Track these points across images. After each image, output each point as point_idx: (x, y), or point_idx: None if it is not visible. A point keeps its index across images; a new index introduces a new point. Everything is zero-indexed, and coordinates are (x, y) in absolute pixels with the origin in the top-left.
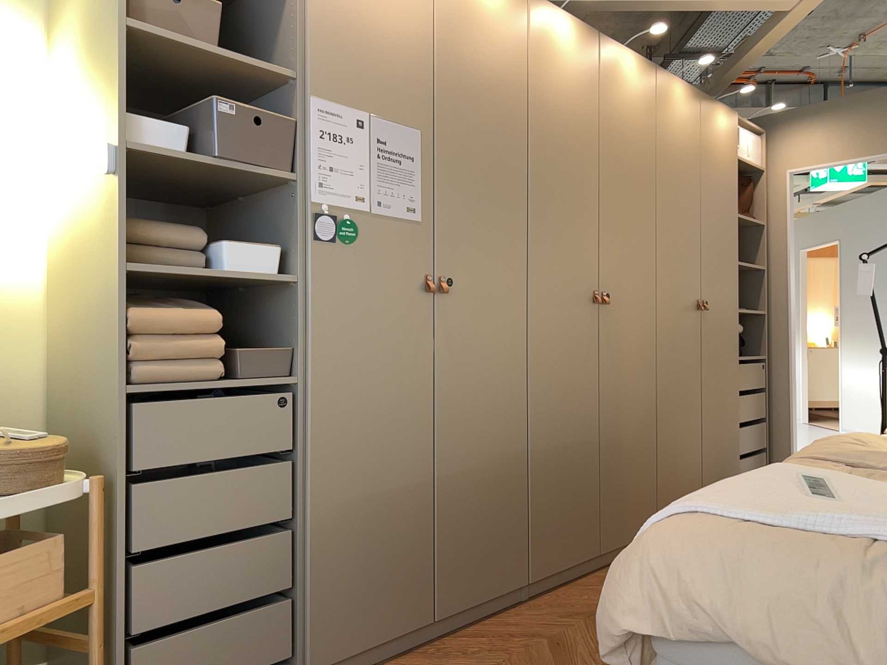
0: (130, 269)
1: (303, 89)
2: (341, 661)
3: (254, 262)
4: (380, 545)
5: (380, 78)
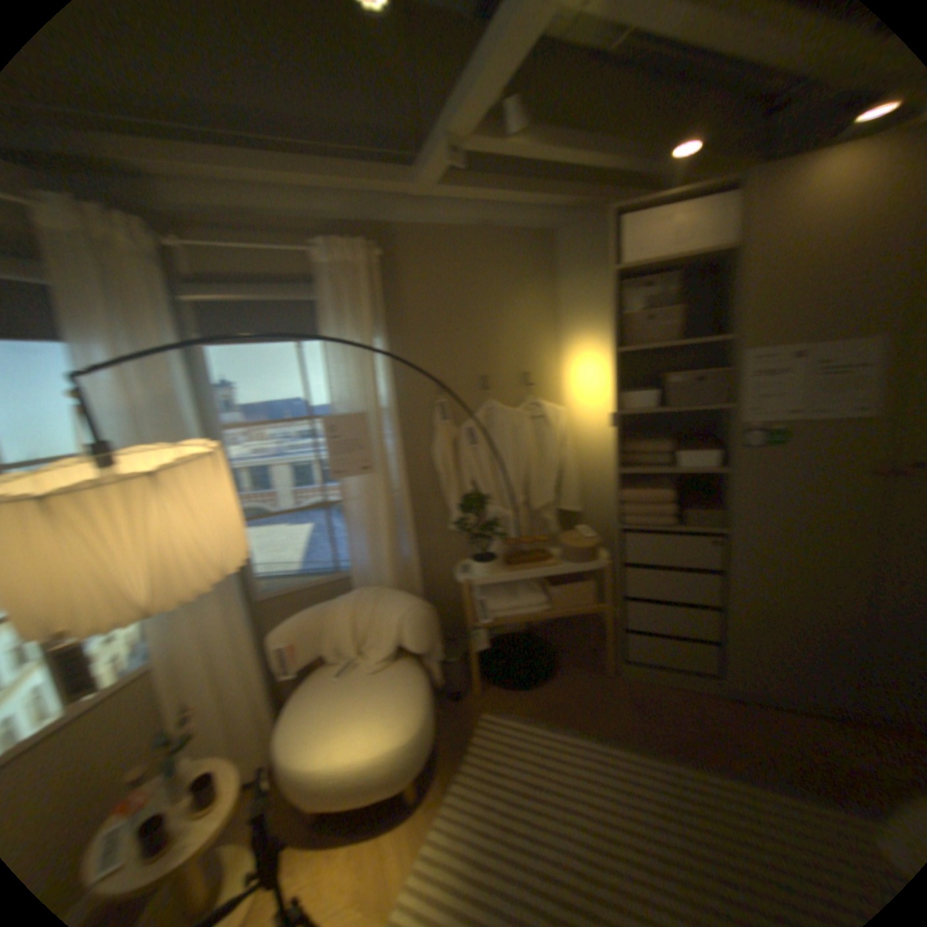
0: (632, 465)
1: (742, 345)
2: (759, 696)
3: (702, 461)
4: (802, 645)
5: (829, 308)
